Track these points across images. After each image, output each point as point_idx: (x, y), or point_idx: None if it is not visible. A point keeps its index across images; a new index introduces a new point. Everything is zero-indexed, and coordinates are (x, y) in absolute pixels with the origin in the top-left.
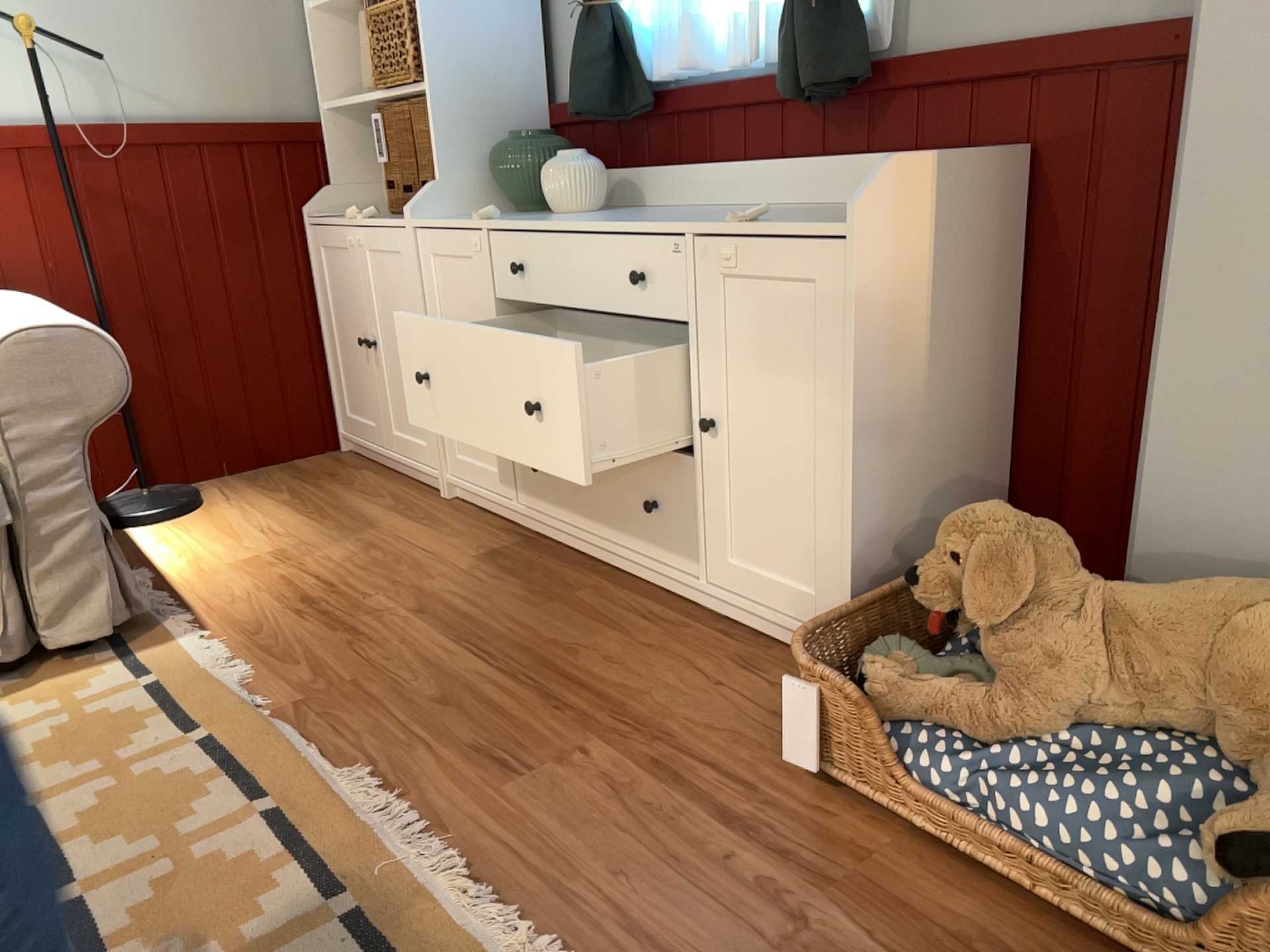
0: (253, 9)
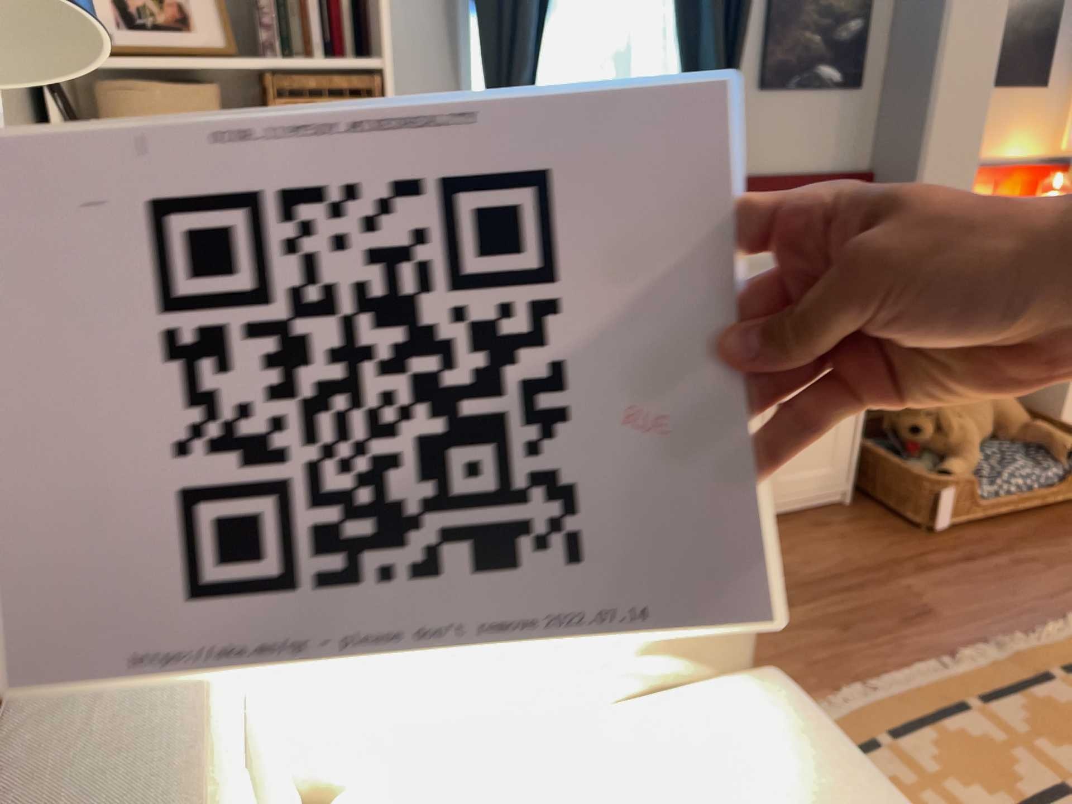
0: None
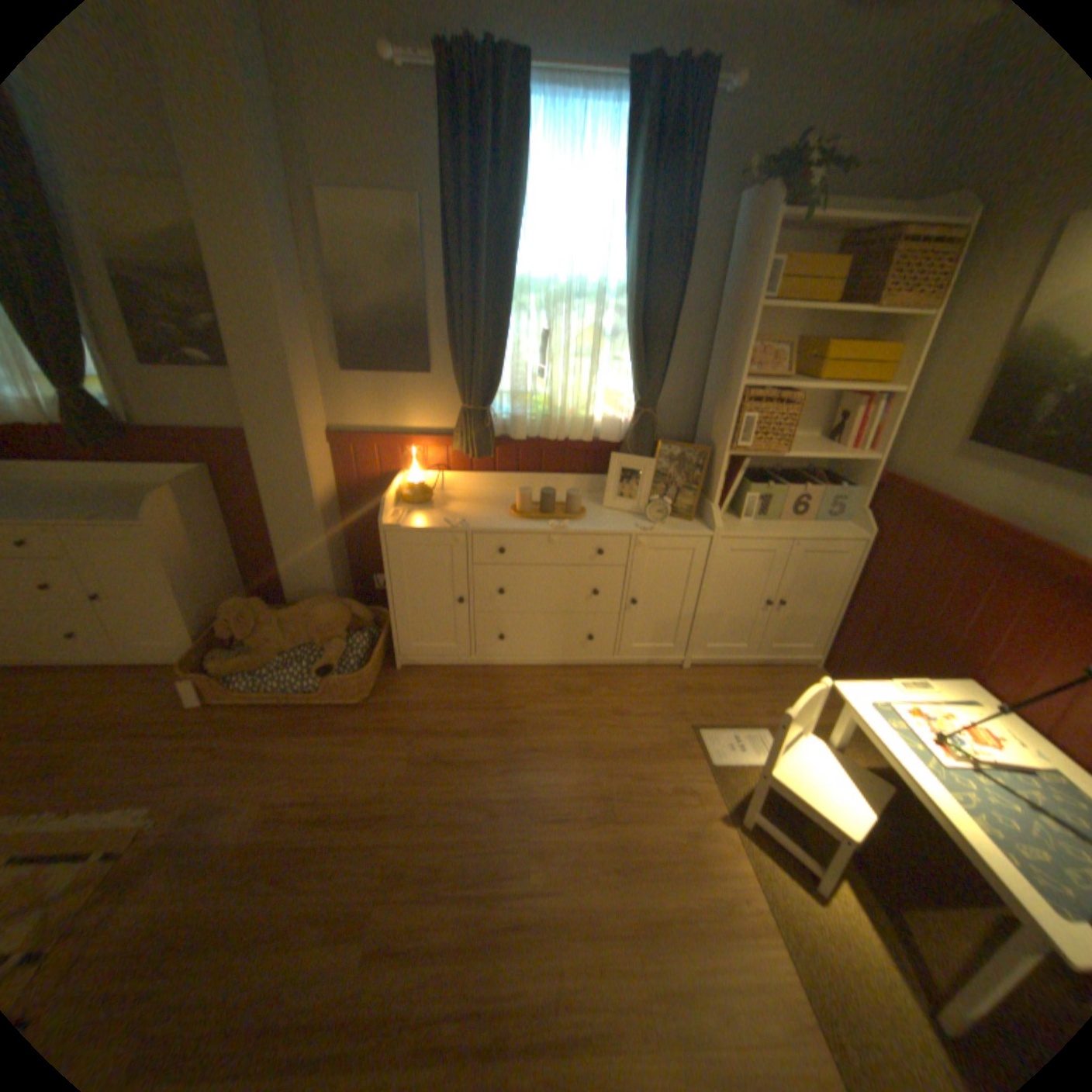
0: None
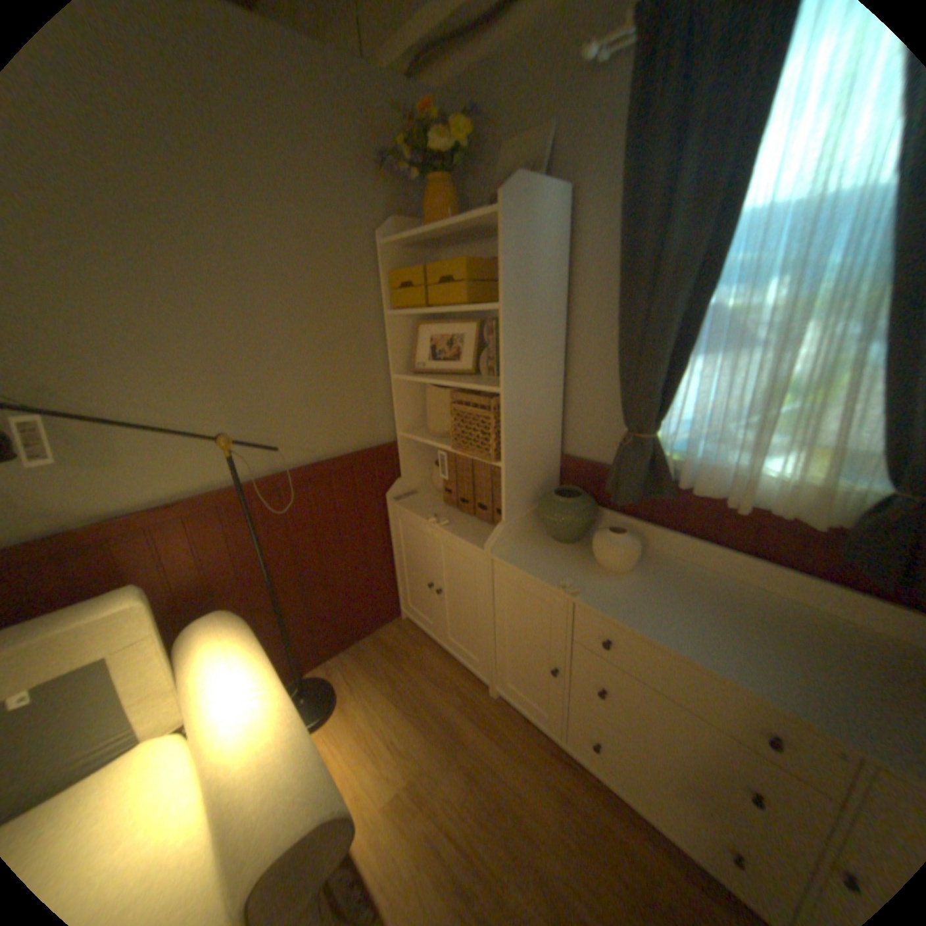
0: (360, 378)
